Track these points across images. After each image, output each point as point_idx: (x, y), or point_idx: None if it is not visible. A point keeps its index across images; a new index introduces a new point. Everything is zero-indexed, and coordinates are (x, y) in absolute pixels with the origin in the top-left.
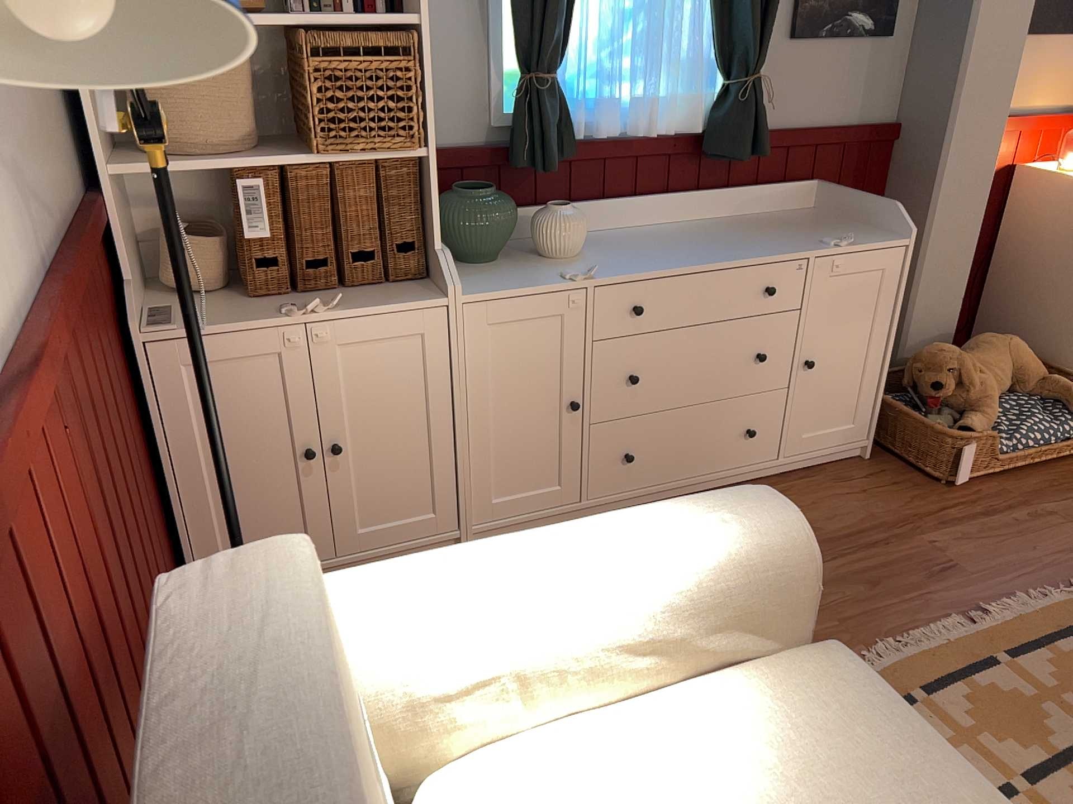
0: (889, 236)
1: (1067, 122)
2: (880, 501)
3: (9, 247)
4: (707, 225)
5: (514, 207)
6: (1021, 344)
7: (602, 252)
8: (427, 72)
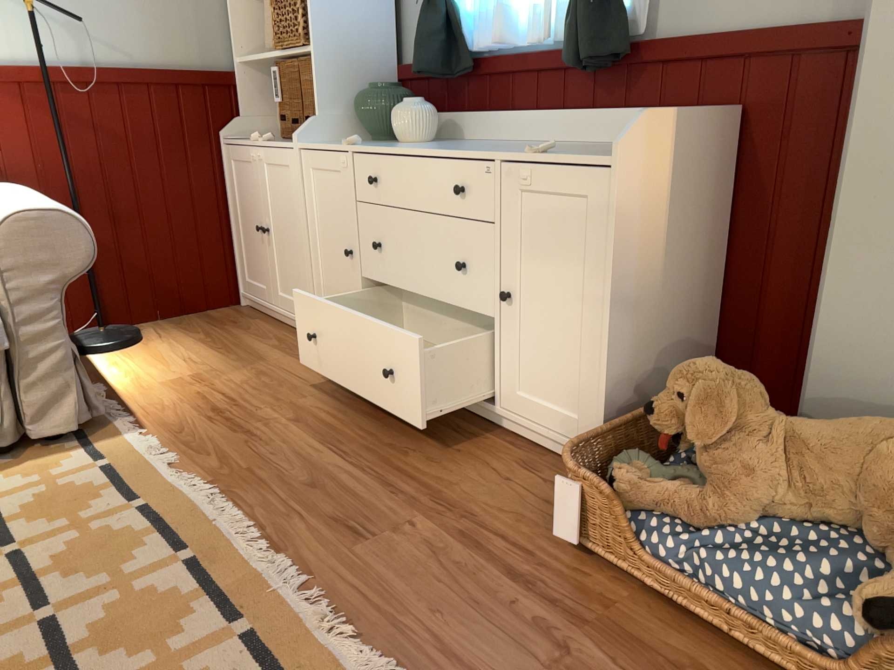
0: (612, 155)
1: None
2: (493, 490)
3: (48, 49)
4: (567, 145)
5: (390, 100)
6: None
7: (426, 144)
8: None
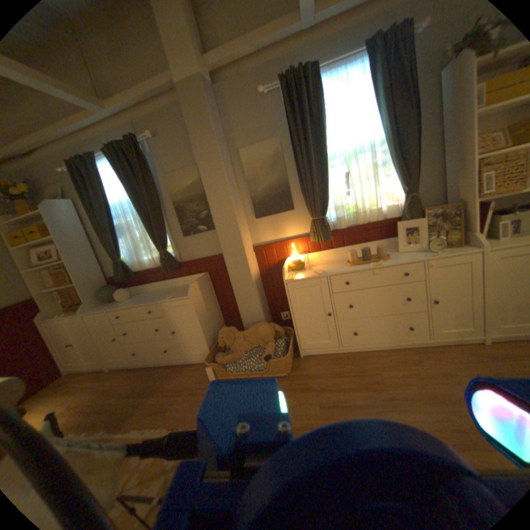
0: (187, 294)
1: (302, 239)
2: (190, 380)
3: None
4: (171, 288)
5: (109, 290)
6: (262, 328)
7: (129, 300)
8: (68, 269)
